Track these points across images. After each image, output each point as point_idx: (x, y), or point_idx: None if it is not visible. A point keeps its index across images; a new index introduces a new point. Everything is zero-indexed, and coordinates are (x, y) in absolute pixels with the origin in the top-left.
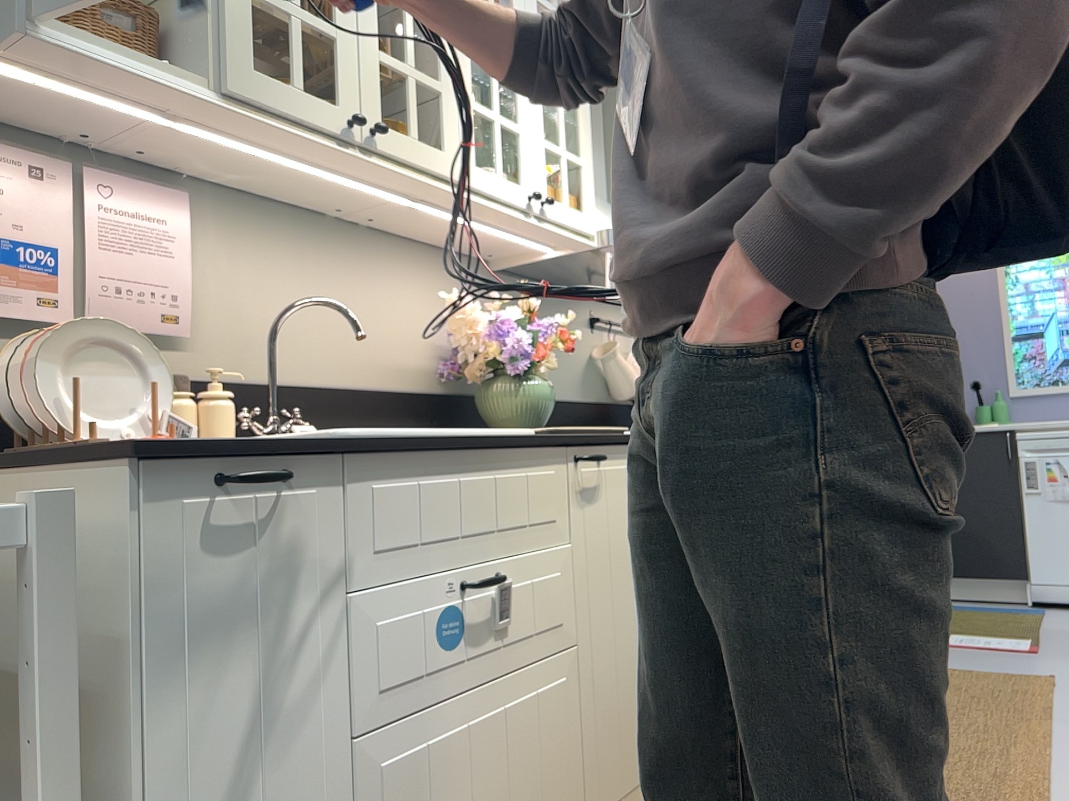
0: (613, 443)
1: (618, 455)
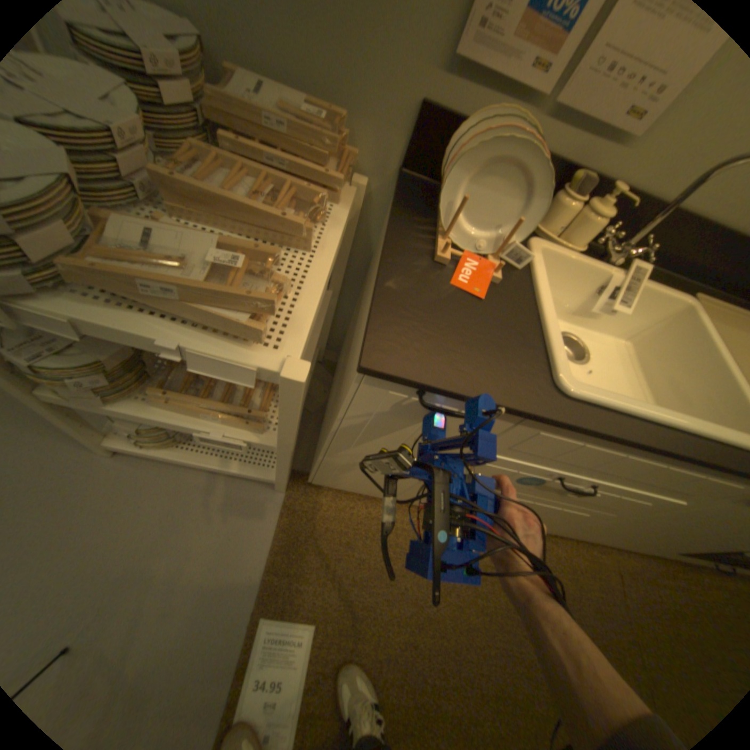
0: None
1: None
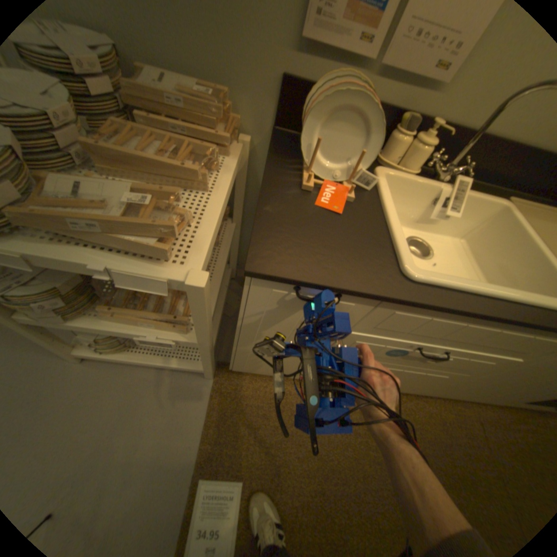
0: None
1: None
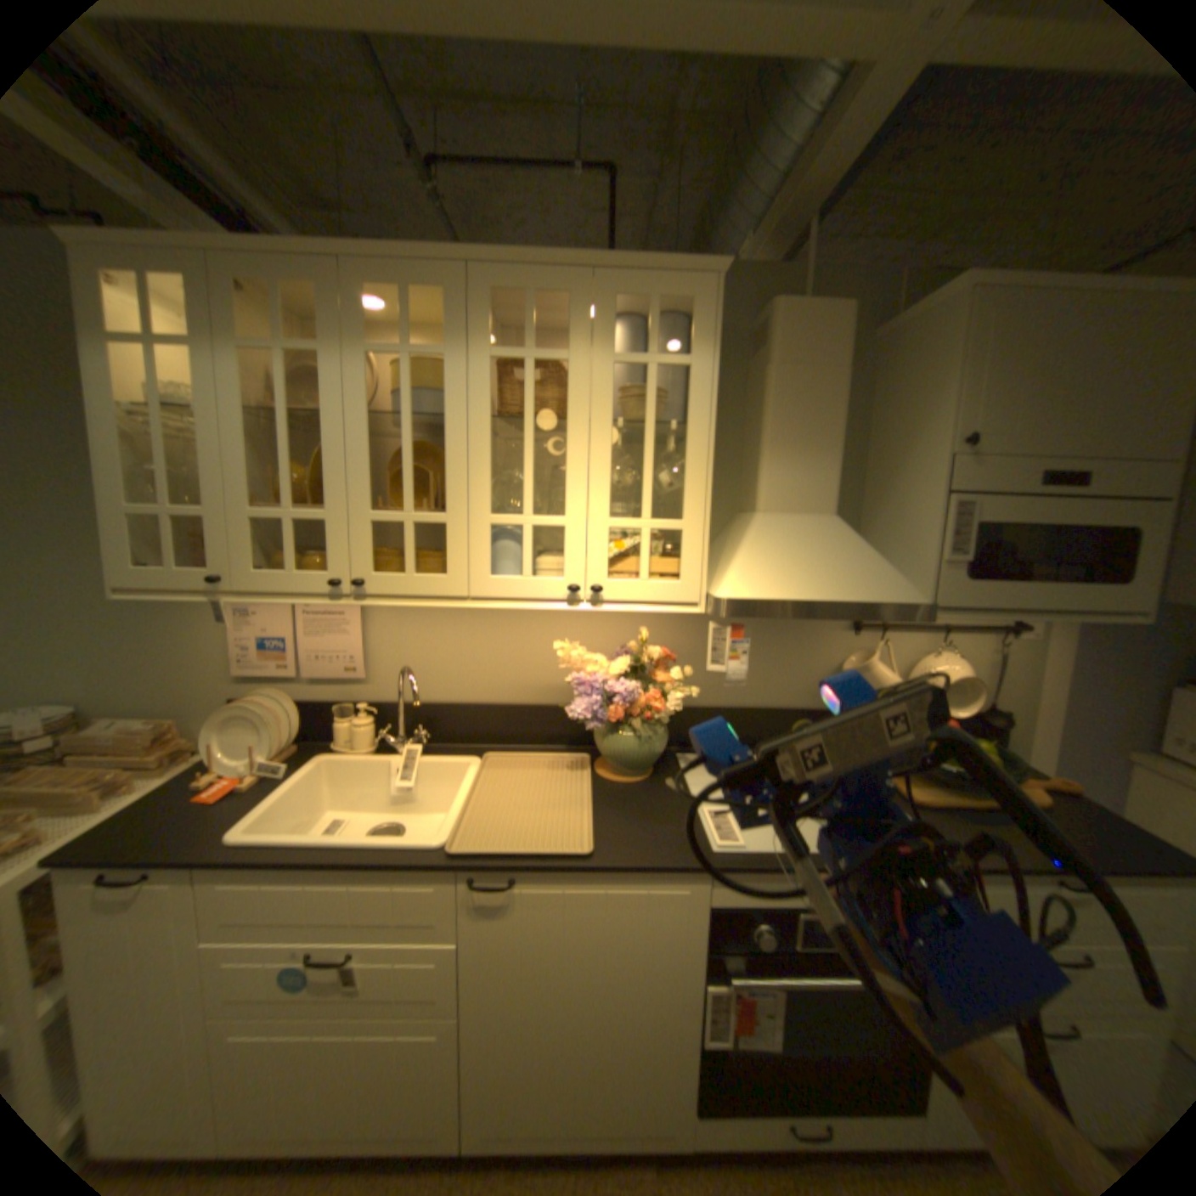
0: (531, 873)
1: (547, 880)
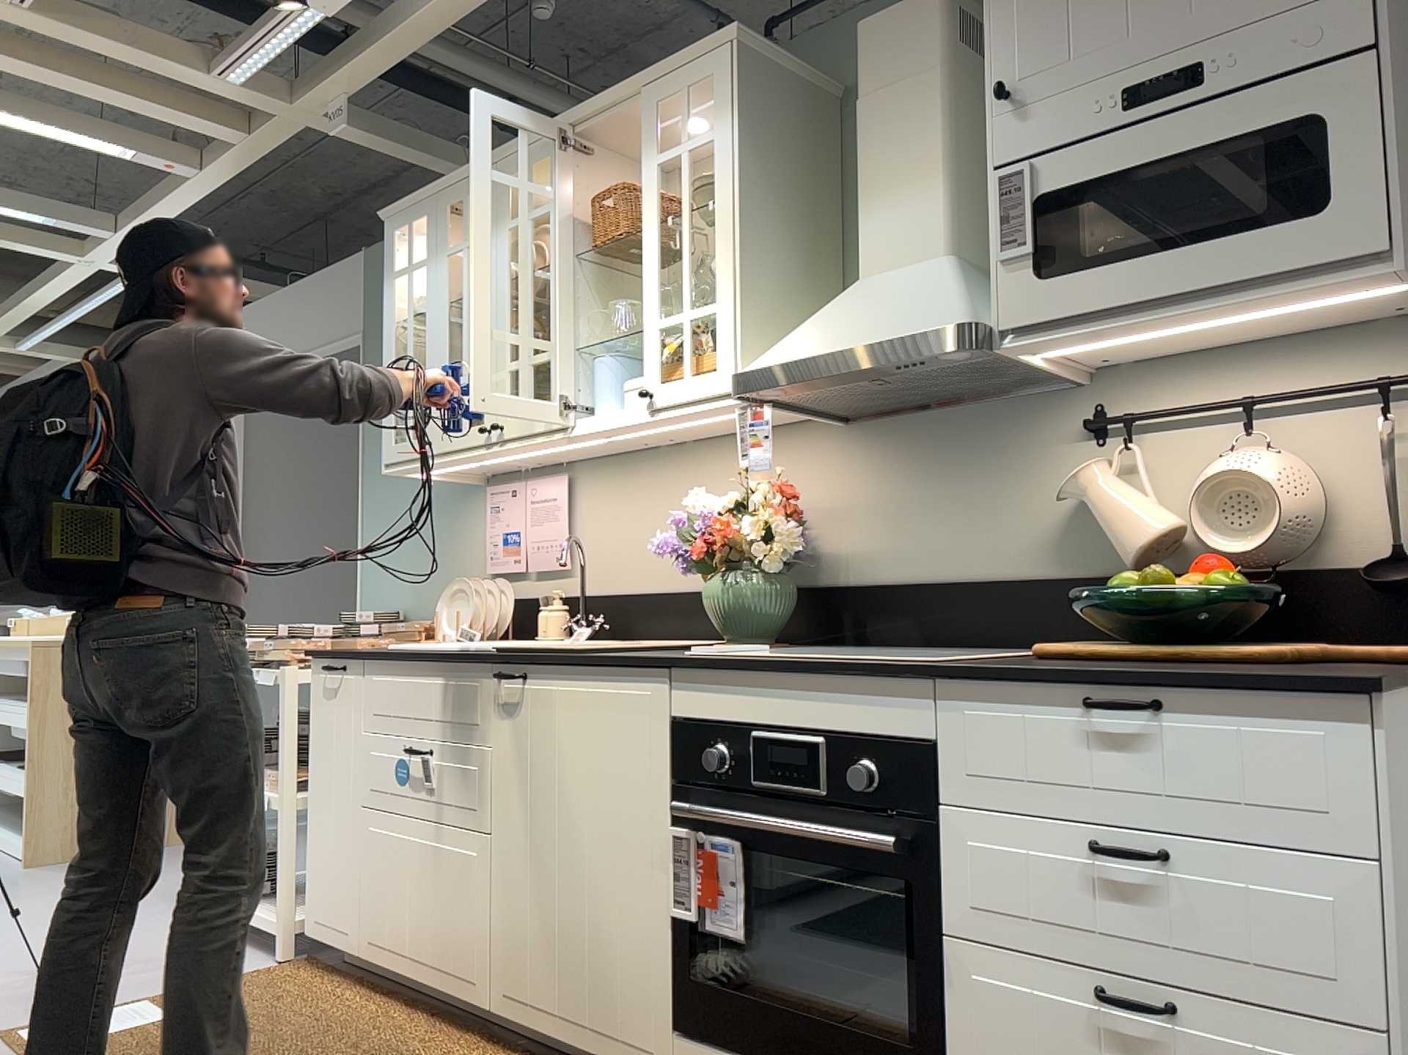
0: (532, 663)
1: (545, 675)
